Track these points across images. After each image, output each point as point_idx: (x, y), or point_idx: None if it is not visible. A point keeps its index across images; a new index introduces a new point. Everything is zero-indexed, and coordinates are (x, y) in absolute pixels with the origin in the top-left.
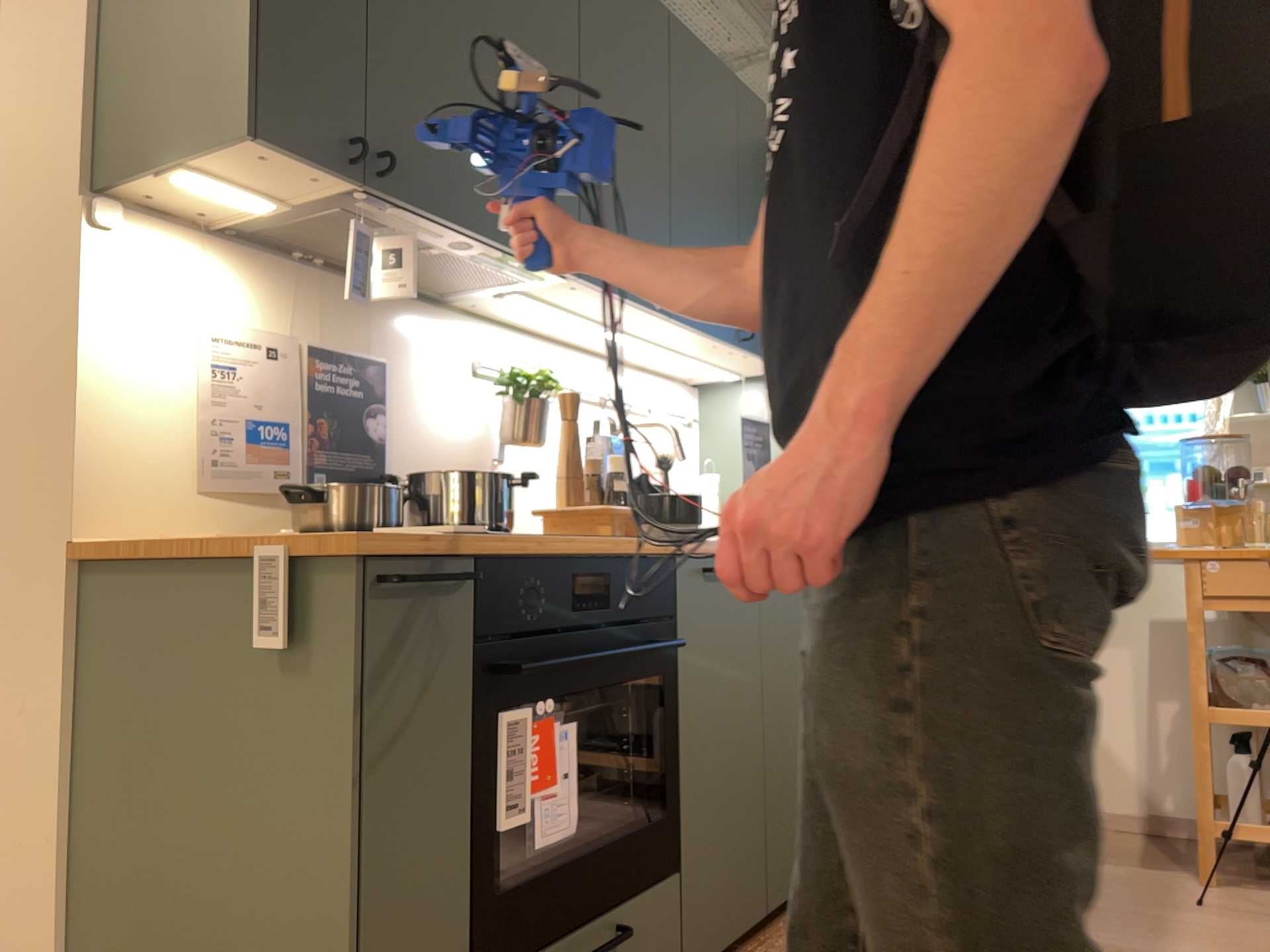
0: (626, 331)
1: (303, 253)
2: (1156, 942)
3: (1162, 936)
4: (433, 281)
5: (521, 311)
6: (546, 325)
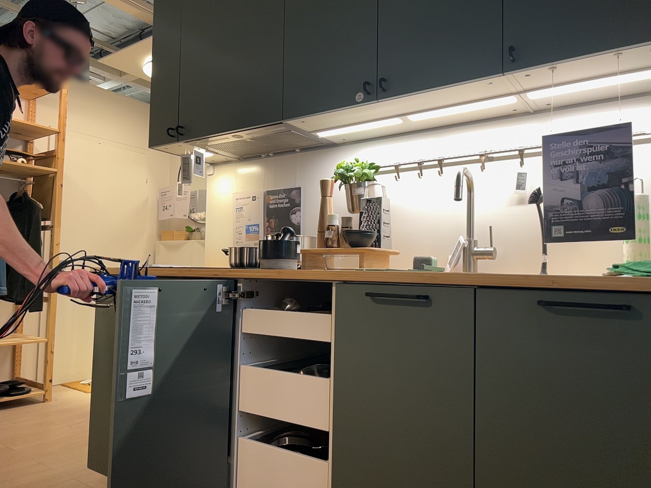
0: (415, 112)
1: (262, 154)
2: None
3: None
4: (303, 141)
5: (365, 131)
6: (399, 127)
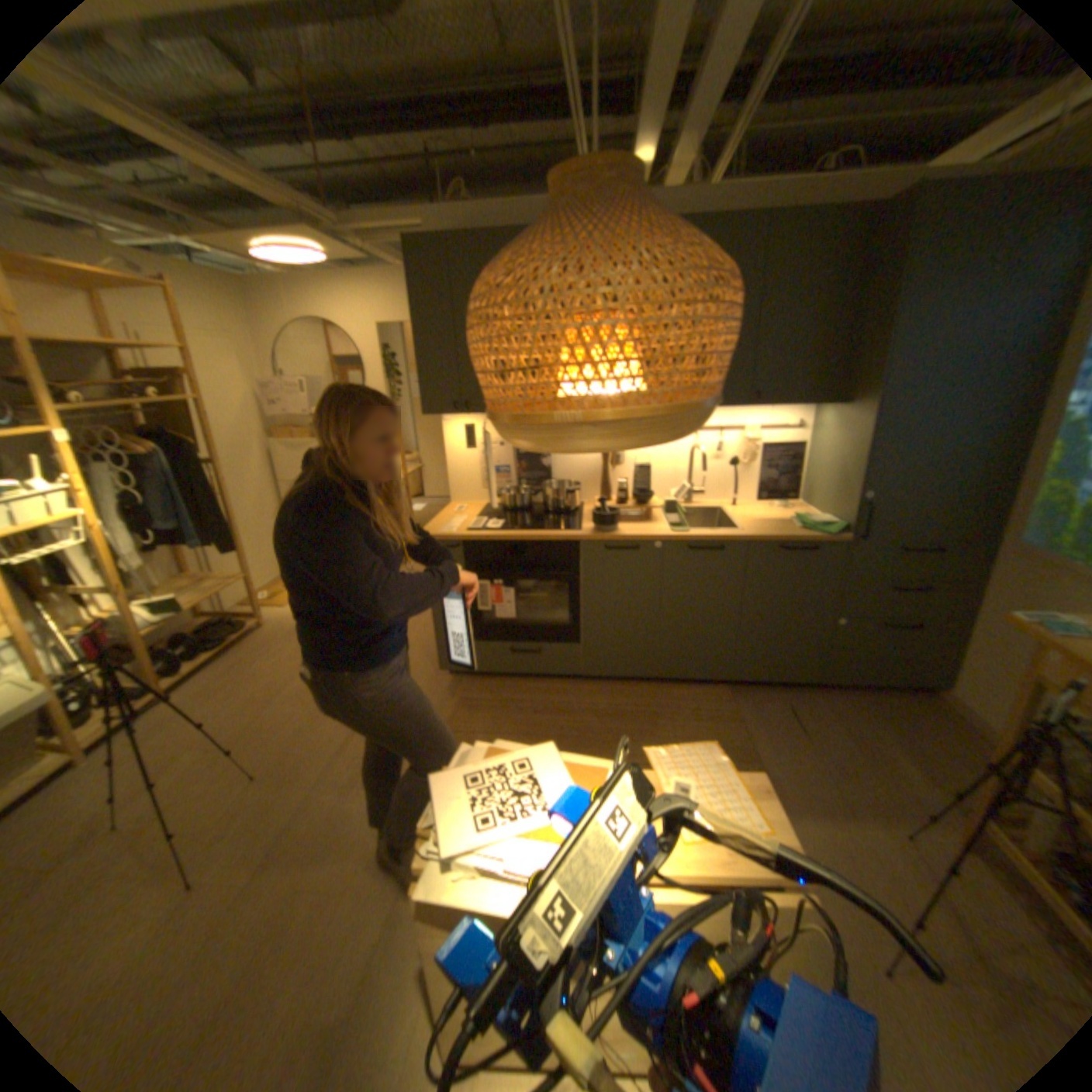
0: None
1: None
2: (812, 816)
3: (826, 819)
4: None
5: None
6: None
